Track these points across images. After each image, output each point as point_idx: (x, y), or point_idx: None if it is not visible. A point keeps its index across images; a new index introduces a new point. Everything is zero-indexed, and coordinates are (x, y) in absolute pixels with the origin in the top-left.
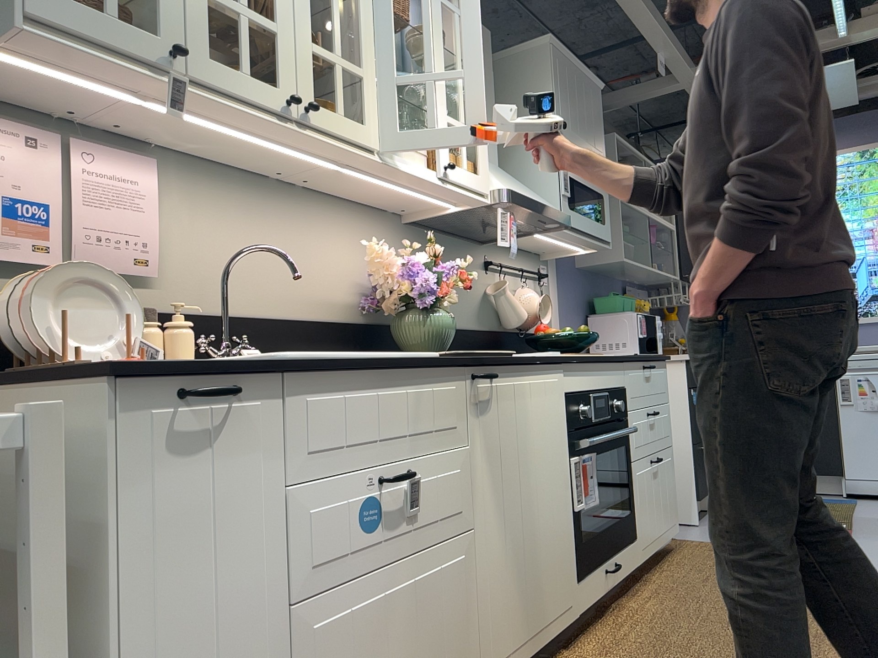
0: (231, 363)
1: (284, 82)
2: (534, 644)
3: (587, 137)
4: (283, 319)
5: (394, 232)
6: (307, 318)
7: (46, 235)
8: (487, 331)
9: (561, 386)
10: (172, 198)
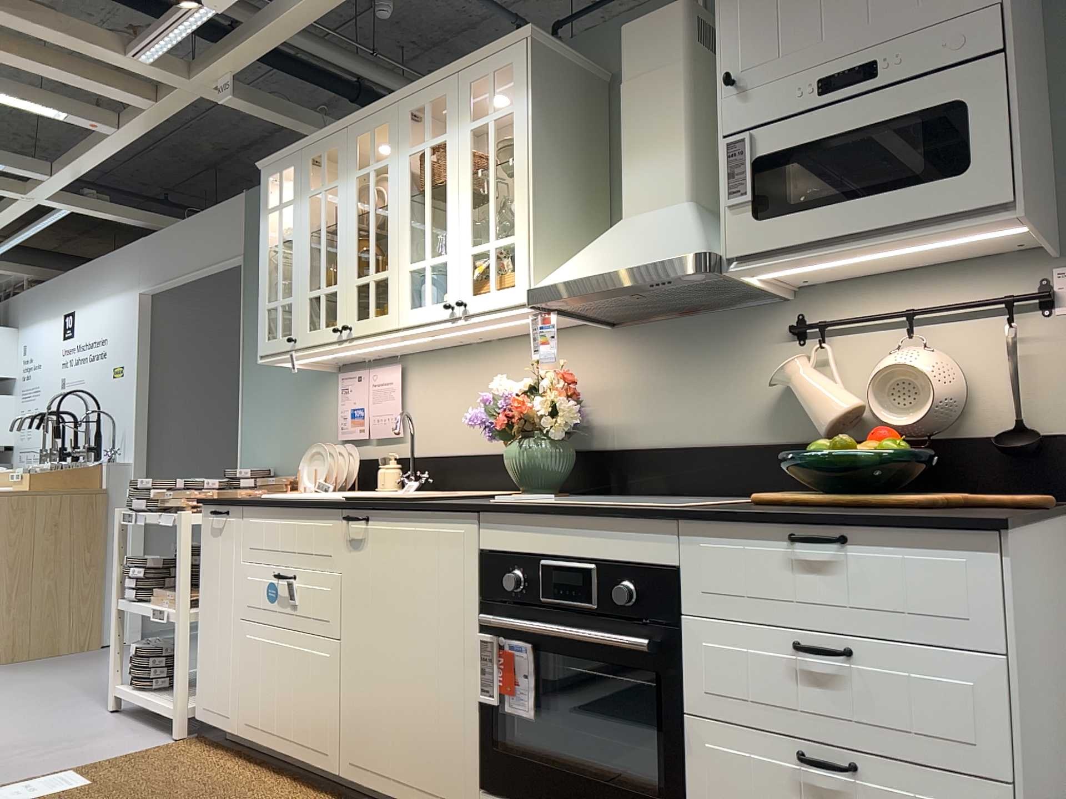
0: (225, 500)
1: (338, 319)
2: (398, 790)
3: (859, 17)
4: (474, 455)
5: (595, 343)
6: (495, 452)
7: (362, 423)
8: (782, 444)
9: (467, 539)
10: (414, 382)
